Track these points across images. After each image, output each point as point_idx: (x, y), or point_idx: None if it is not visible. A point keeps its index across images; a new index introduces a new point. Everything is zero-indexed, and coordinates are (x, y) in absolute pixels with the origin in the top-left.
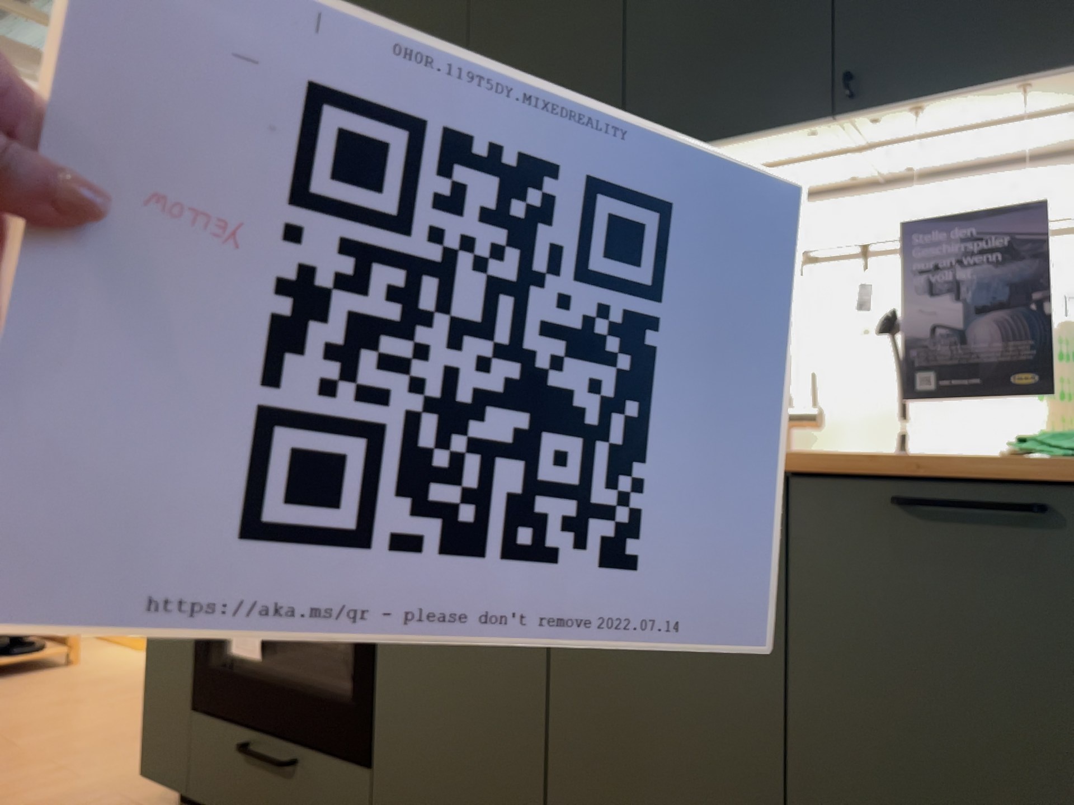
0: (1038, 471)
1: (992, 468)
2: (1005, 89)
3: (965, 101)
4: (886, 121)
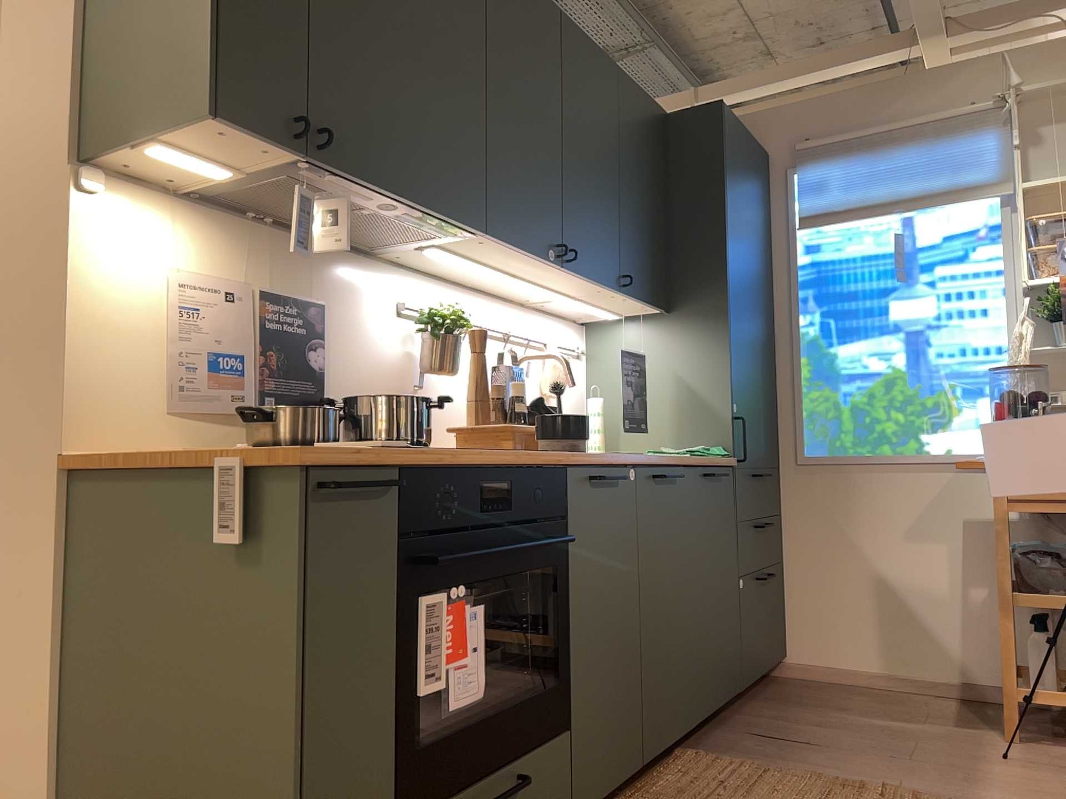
0: (717, 461)
1: (711, 460)
2: (643, 304)
3: (632, 301)
4: (612, 296)
